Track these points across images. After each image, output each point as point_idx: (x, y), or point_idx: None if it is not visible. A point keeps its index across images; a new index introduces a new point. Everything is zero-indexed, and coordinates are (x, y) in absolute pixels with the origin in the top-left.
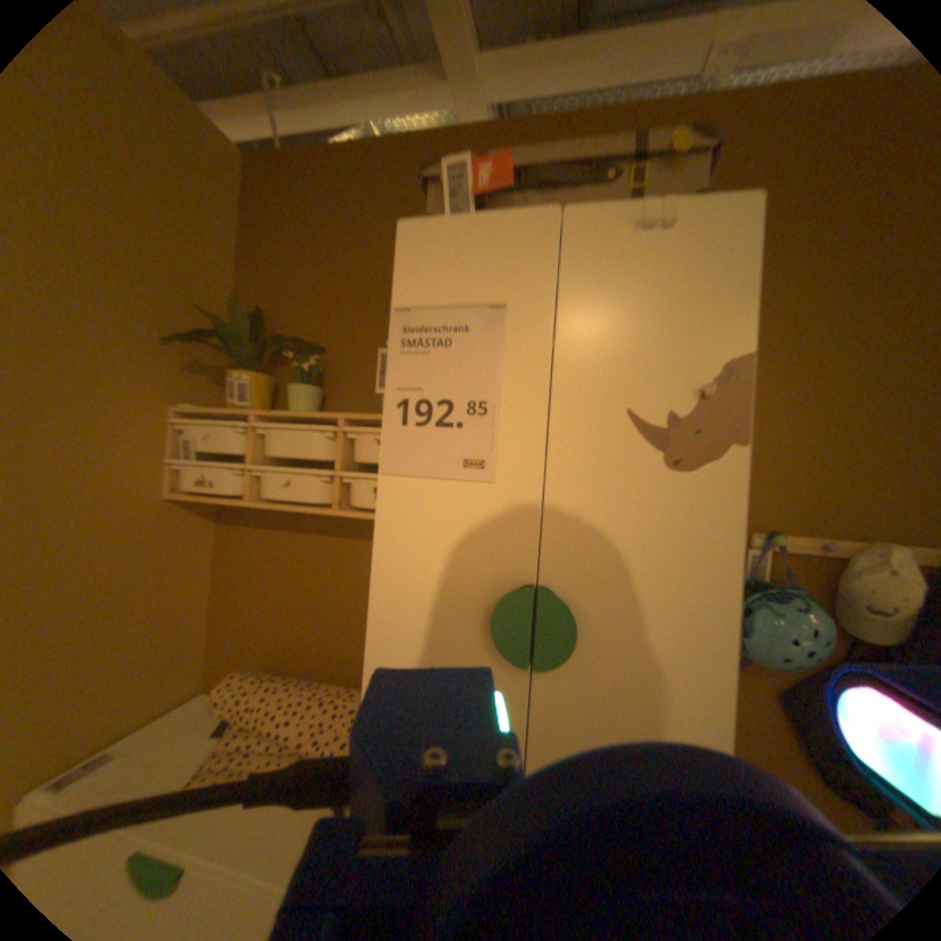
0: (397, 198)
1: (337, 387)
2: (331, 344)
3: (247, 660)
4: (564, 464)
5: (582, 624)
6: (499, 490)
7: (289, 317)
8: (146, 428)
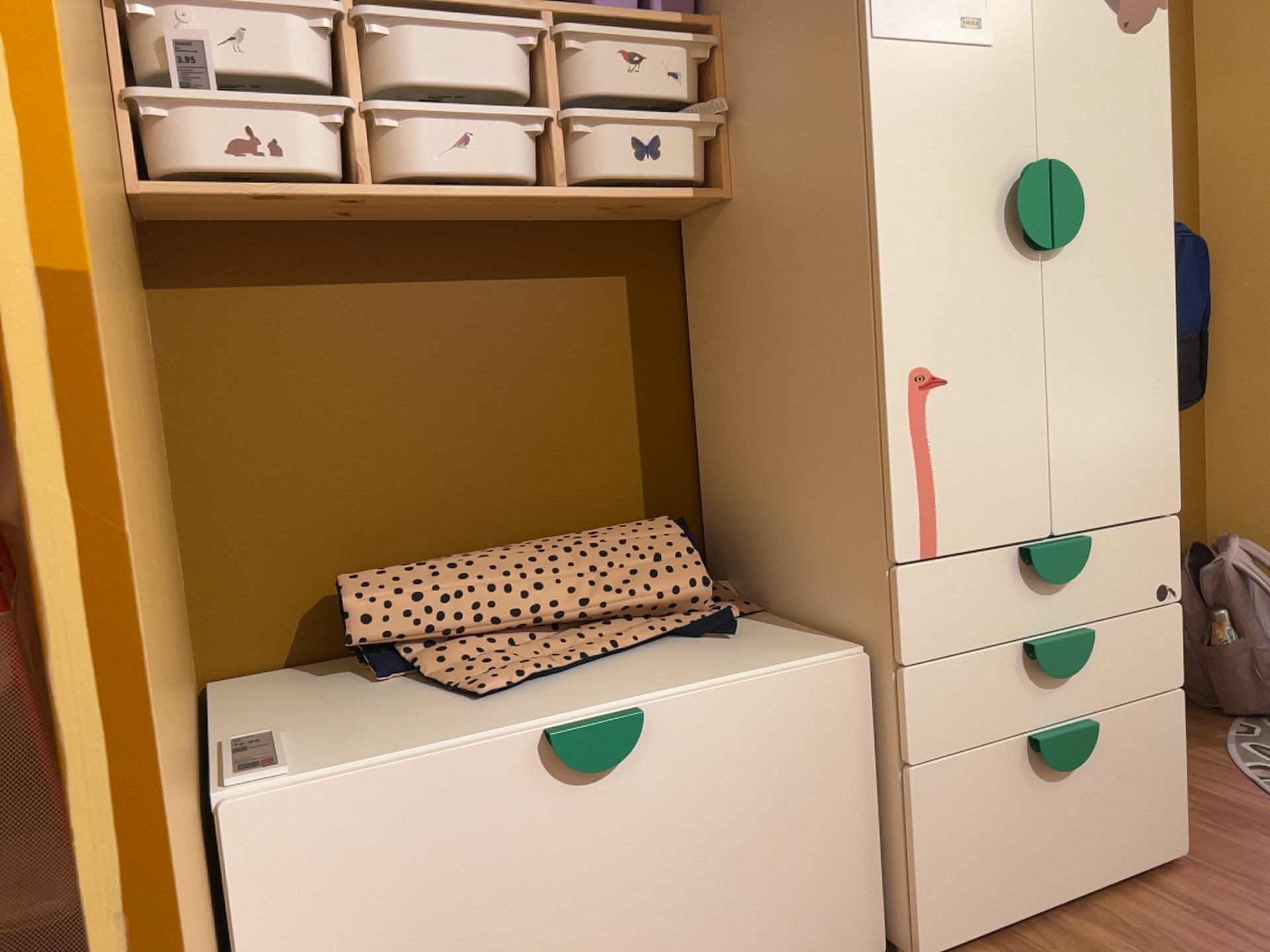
0: None
1: None
2: None
3: (306, 574)
4: (1048, 25)
5: (1081, 195)
6: (998, 55)
7: None
8: None
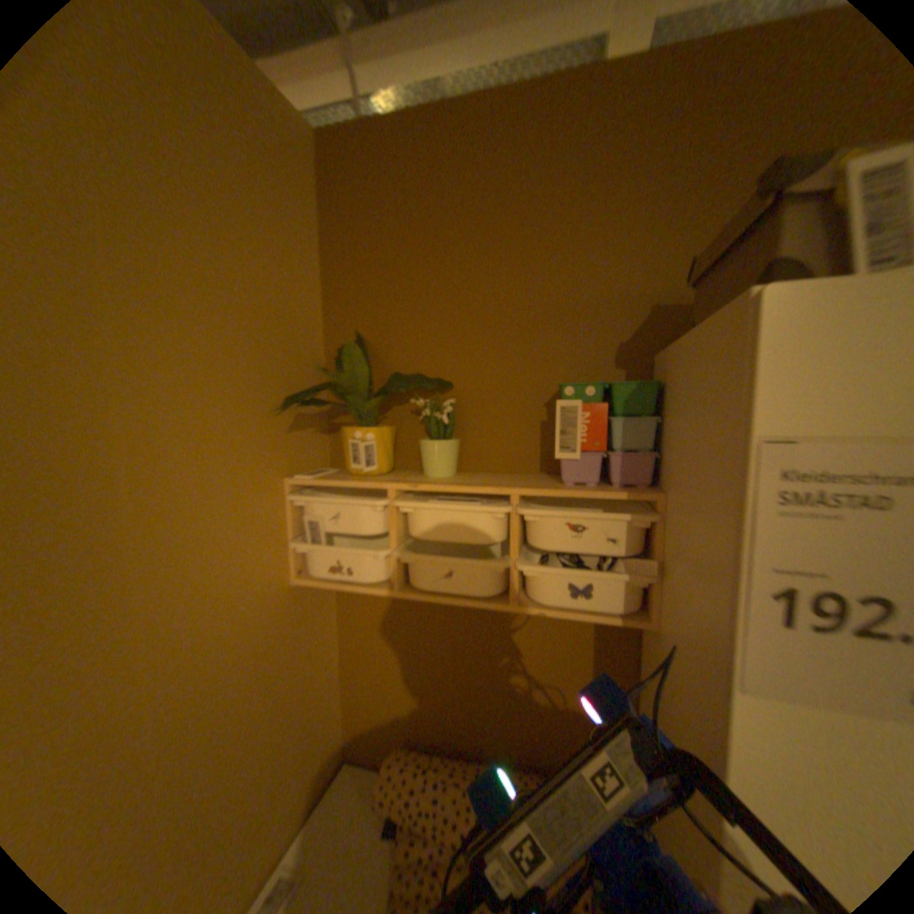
0: (537, 173)
1: (473, 428)
2: (459, 375)
3: (391, 730)
4: None
5: None
6: None
7: (401, 343)
8: (268, 512)
